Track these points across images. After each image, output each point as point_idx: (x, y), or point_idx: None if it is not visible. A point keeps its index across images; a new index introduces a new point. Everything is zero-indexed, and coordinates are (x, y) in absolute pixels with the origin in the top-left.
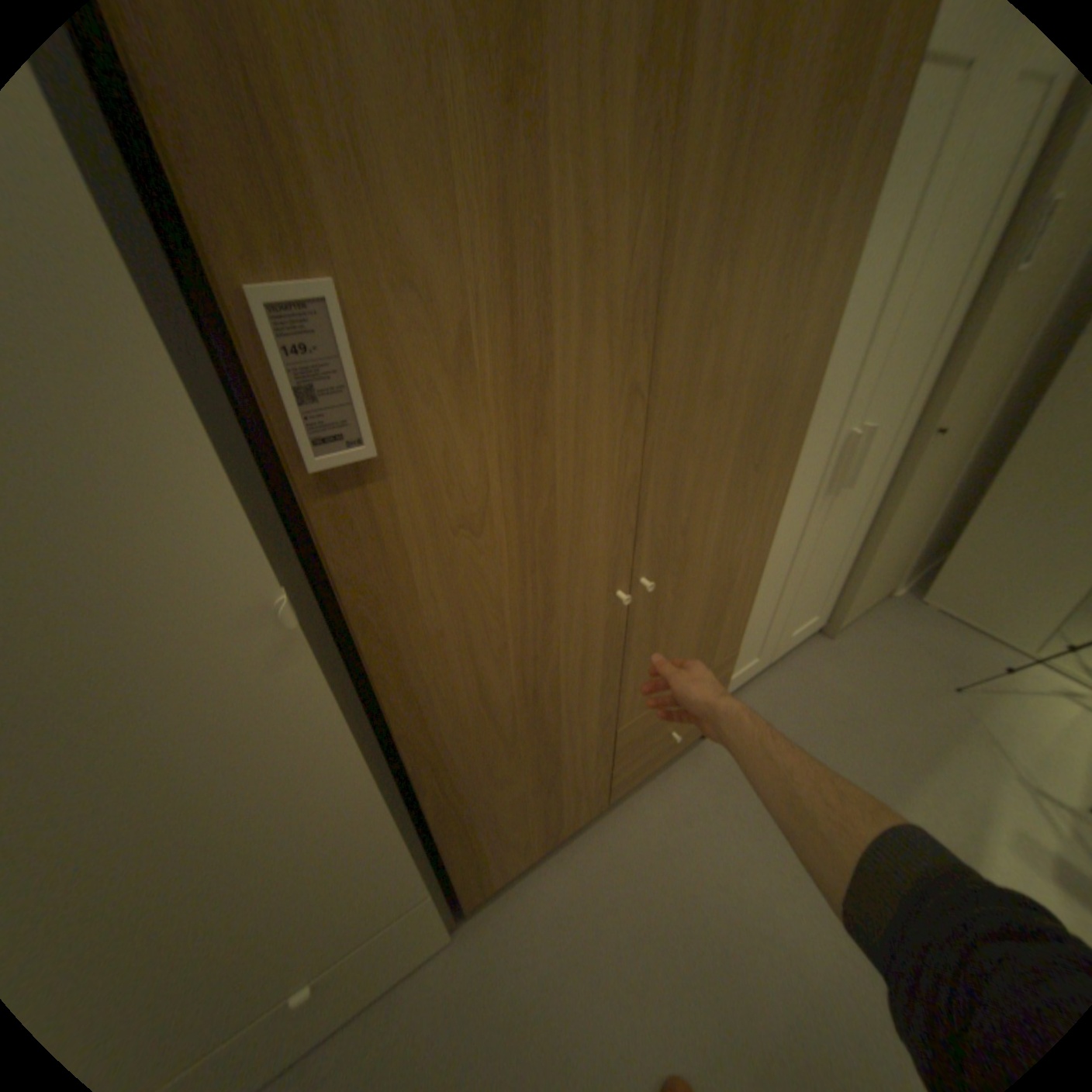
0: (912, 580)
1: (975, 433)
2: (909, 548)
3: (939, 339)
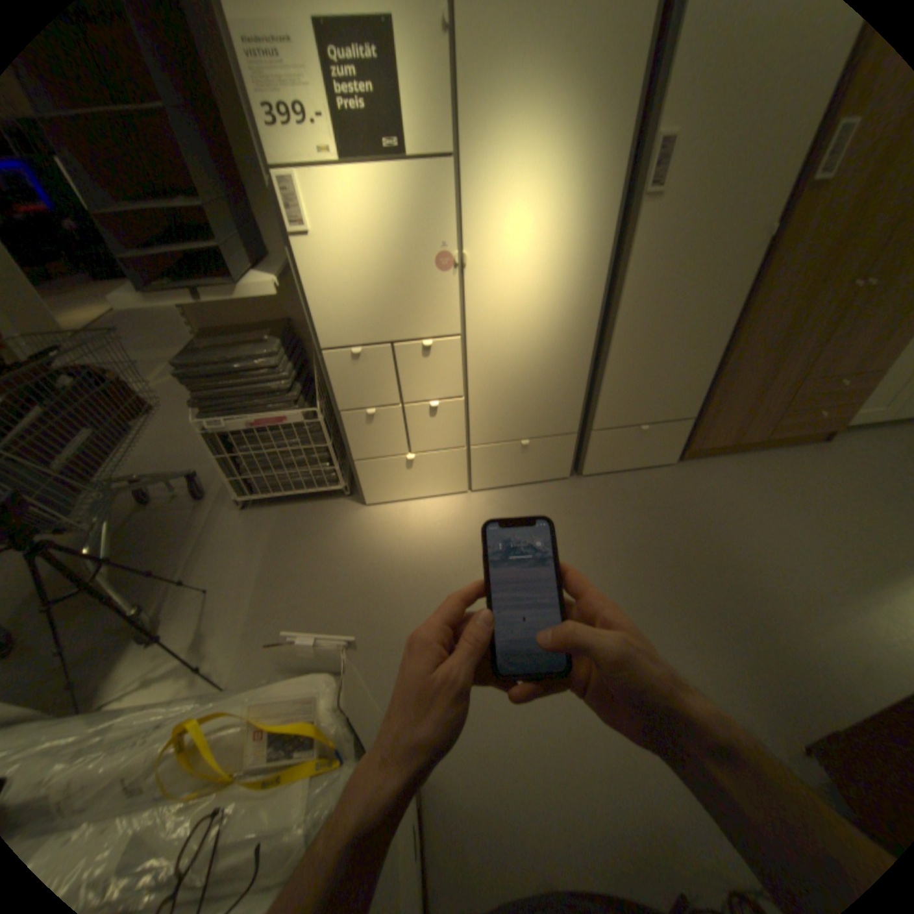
0: None
1: None
2: None
3: None
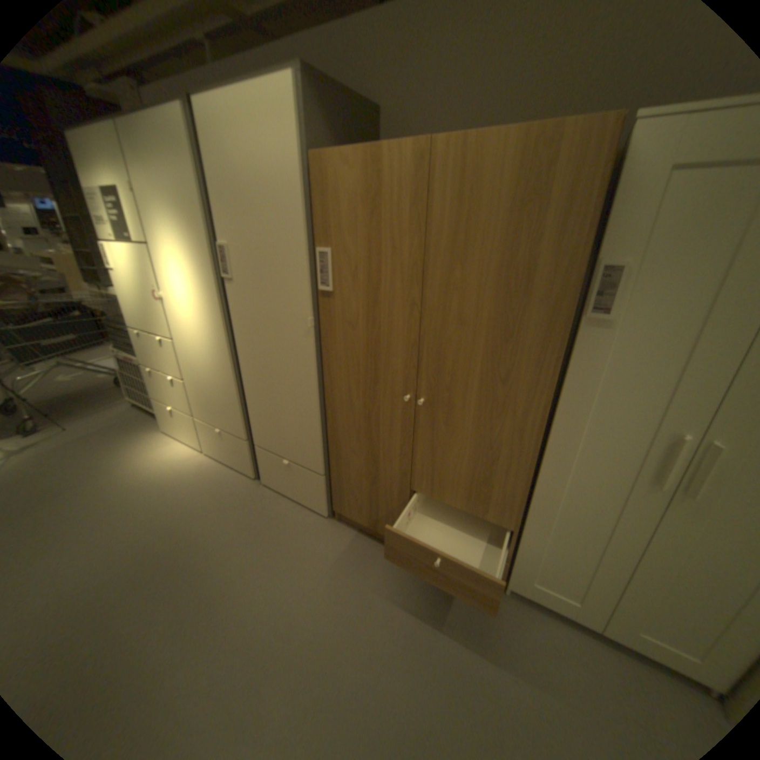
0: None
1: None
2: None
3: None
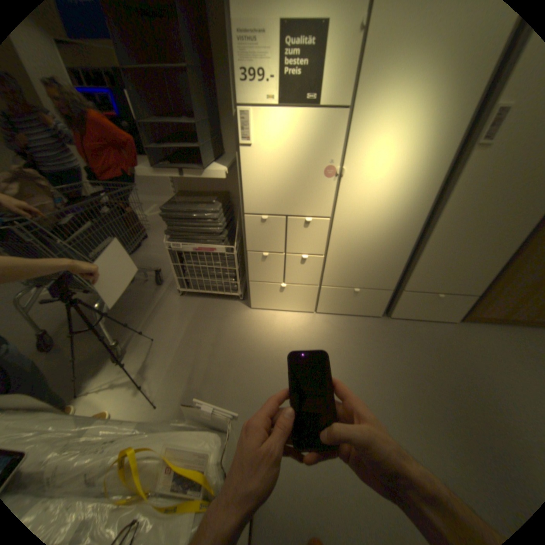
0: None
1: None
2: None
3: None
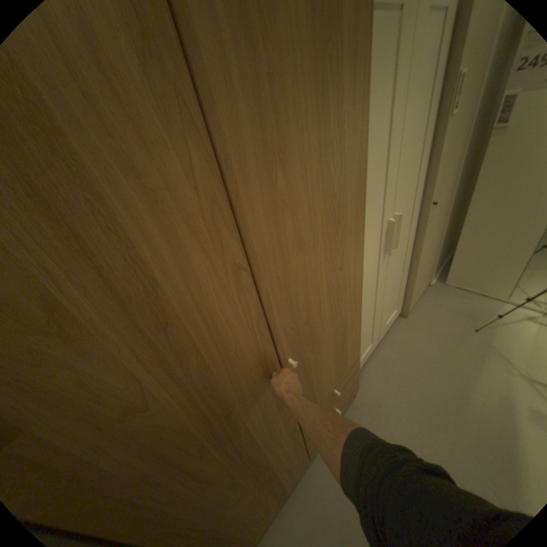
0: (437, 273)
1: (450, 197)
2: (432, 261)
3: (421, 158)
